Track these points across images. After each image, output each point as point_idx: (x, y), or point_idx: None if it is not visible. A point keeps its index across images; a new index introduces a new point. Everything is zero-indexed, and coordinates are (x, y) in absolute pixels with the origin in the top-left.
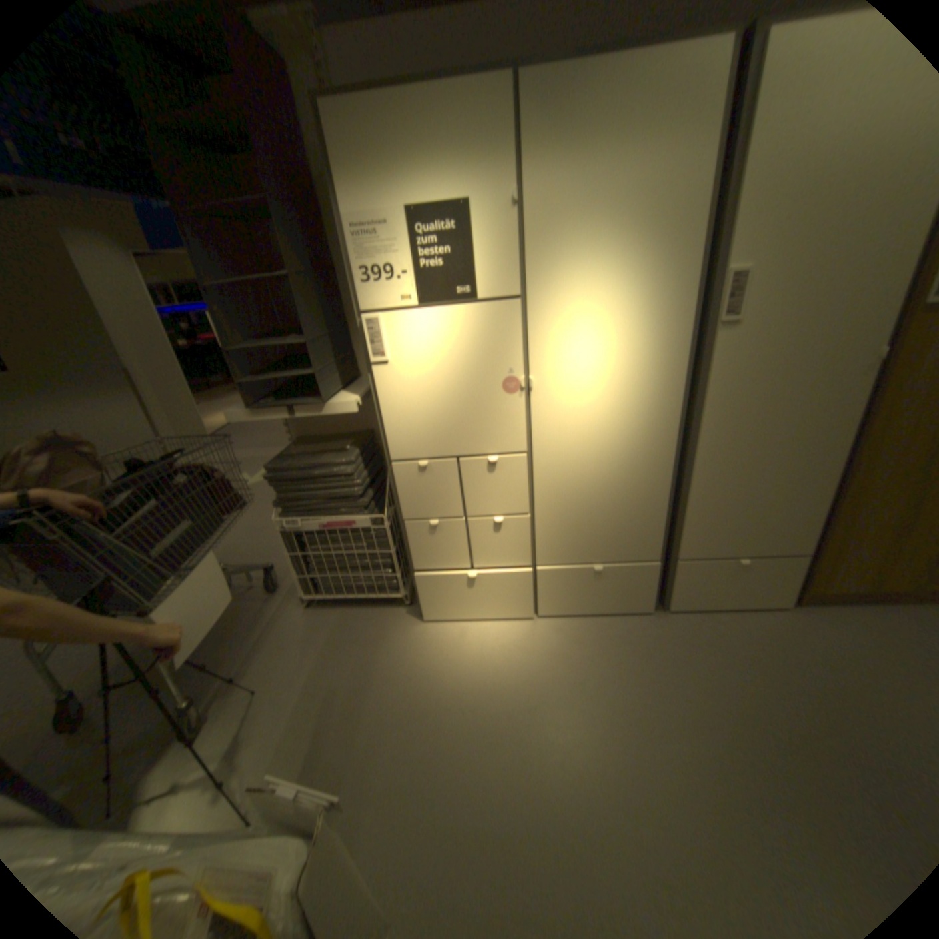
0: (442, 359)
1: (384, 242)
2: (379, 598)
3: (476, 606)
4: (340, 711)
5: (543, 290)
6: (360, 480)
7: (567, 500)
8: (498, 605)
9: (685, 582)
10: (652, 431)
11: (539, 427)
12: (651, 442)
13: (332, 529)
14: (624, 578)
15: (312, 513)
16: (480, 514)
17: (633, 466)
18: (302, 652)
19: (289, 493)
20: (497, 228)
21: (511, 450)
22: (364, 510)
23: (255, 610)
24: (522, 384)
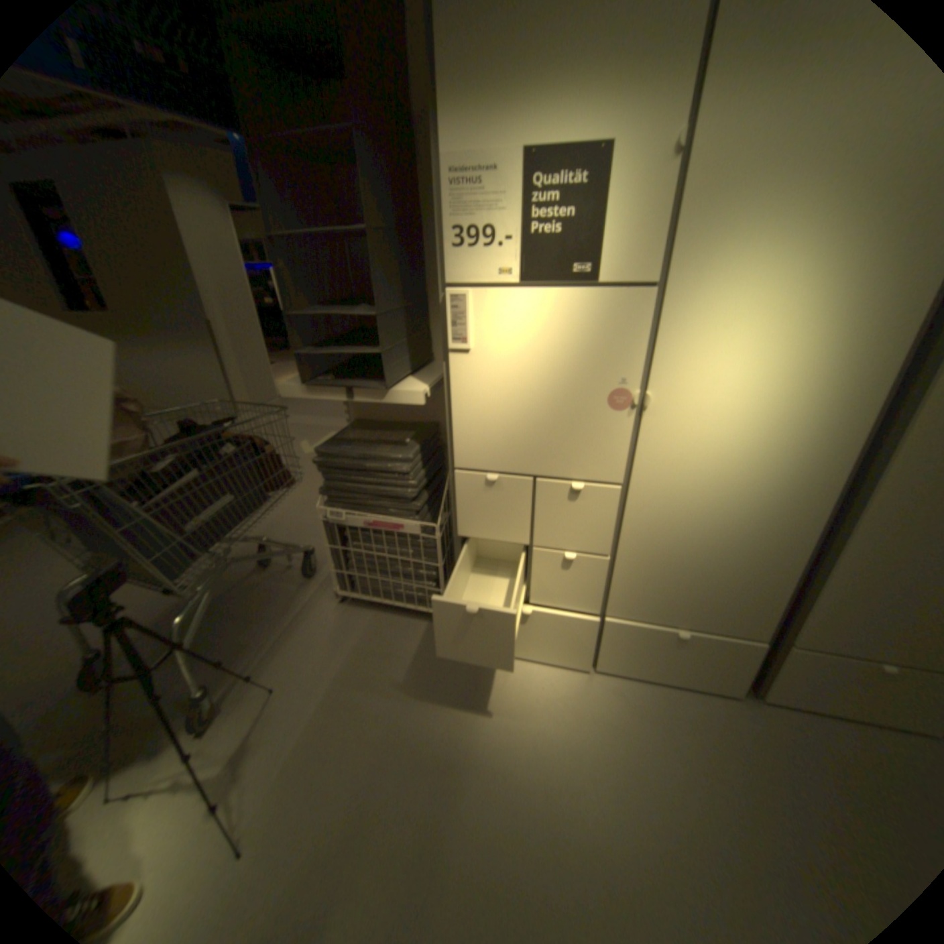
0: (537, 355)
1: (488, 194)
2: (417, 610)
3: (523, 644)
4: (356, 736)
5: (692, 278)
6: (415, 481)
7: (662, 550)
8: (550, 649)
9: (797, 675)
10: (803, 485)
11: (646, 456)
12: (797, 499)
13: (376, 528)
14: (715, 653)
15: (358, 507)
16: (548, 545)
17: (763, 524)
18: (327, 654)
19: (336, 482)
20: (645, 184)
21: (602, 478)
22: (415, 515)
23: (288, 594)
24: (635, 400)
